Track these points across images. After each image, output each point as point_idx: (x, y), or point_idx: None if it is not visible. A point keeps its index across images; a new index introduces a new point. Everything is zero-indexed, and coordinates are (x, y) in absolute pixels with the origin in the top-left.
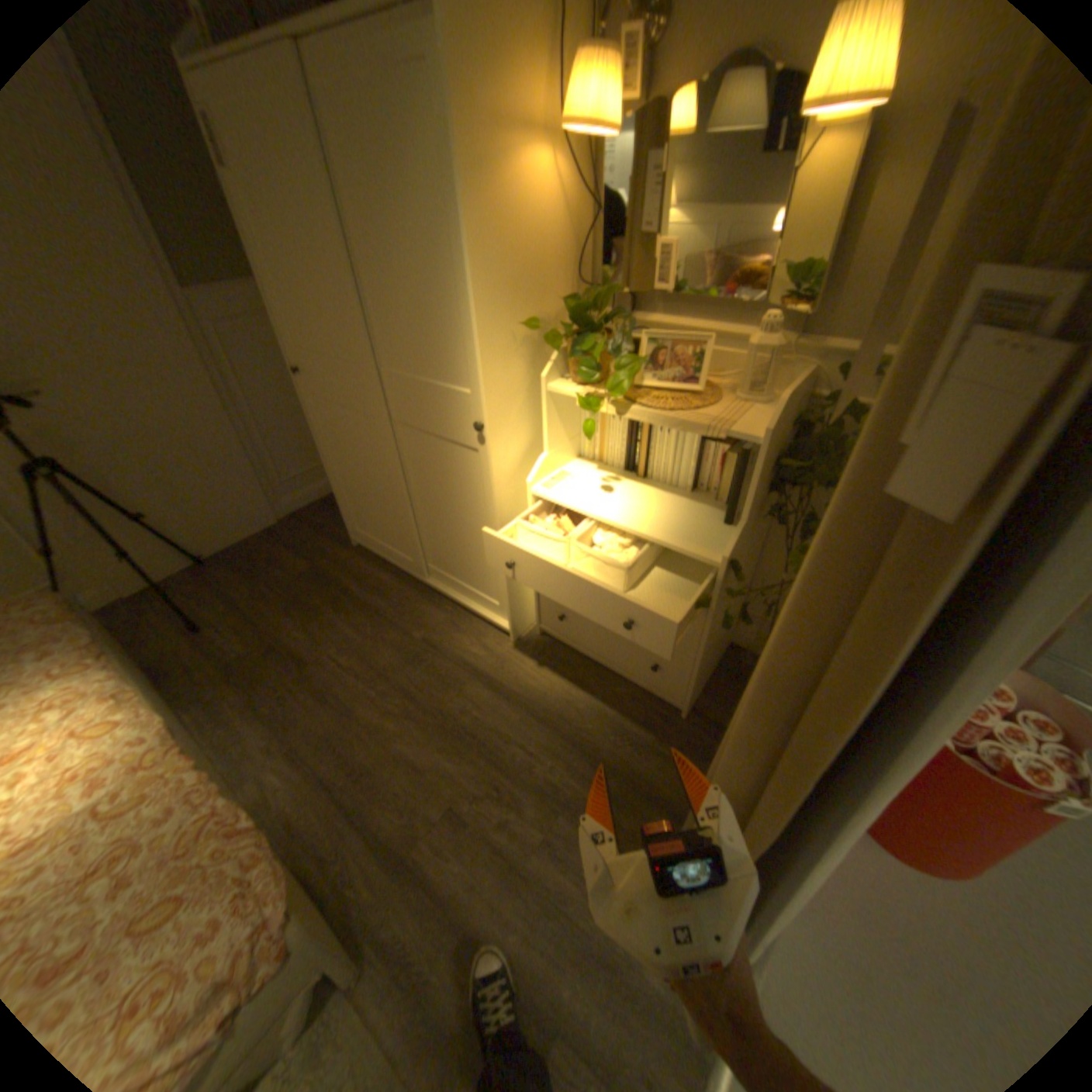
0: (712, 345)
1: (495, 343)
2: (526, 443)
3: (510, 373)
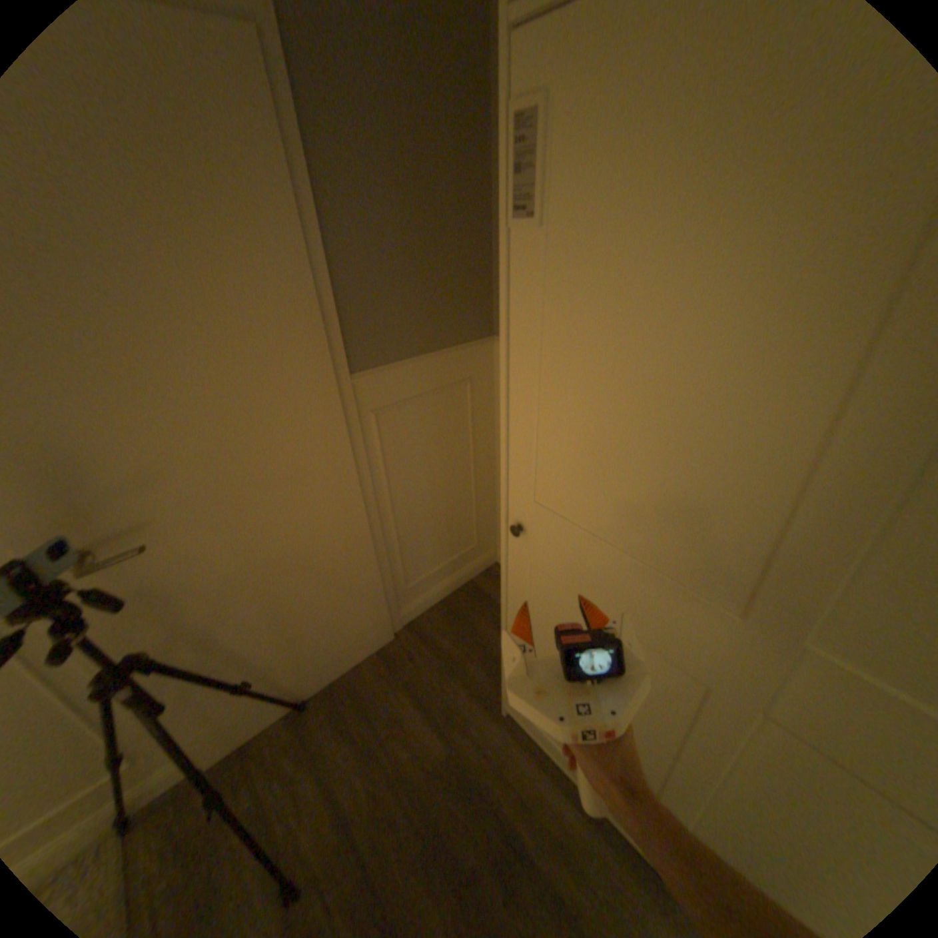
0: None
1: None
2: None
3: None
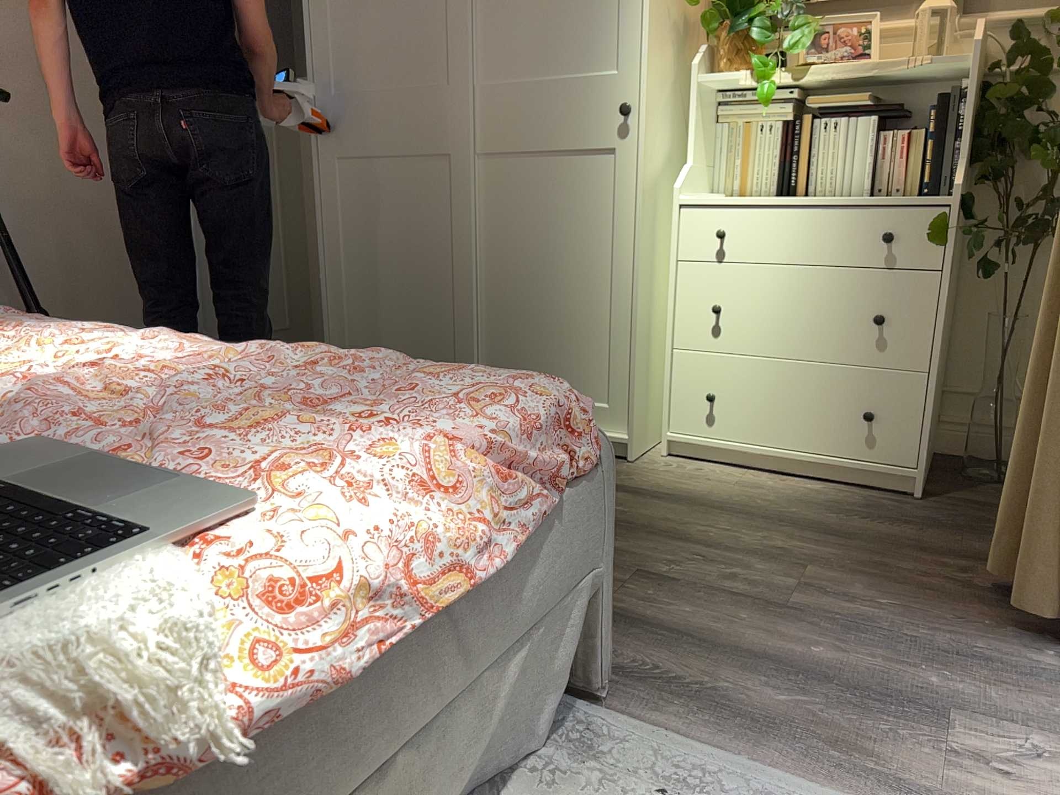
0: (876, 22)
1: (656, 6)
2: (664, 150)
3: (661, 51)
